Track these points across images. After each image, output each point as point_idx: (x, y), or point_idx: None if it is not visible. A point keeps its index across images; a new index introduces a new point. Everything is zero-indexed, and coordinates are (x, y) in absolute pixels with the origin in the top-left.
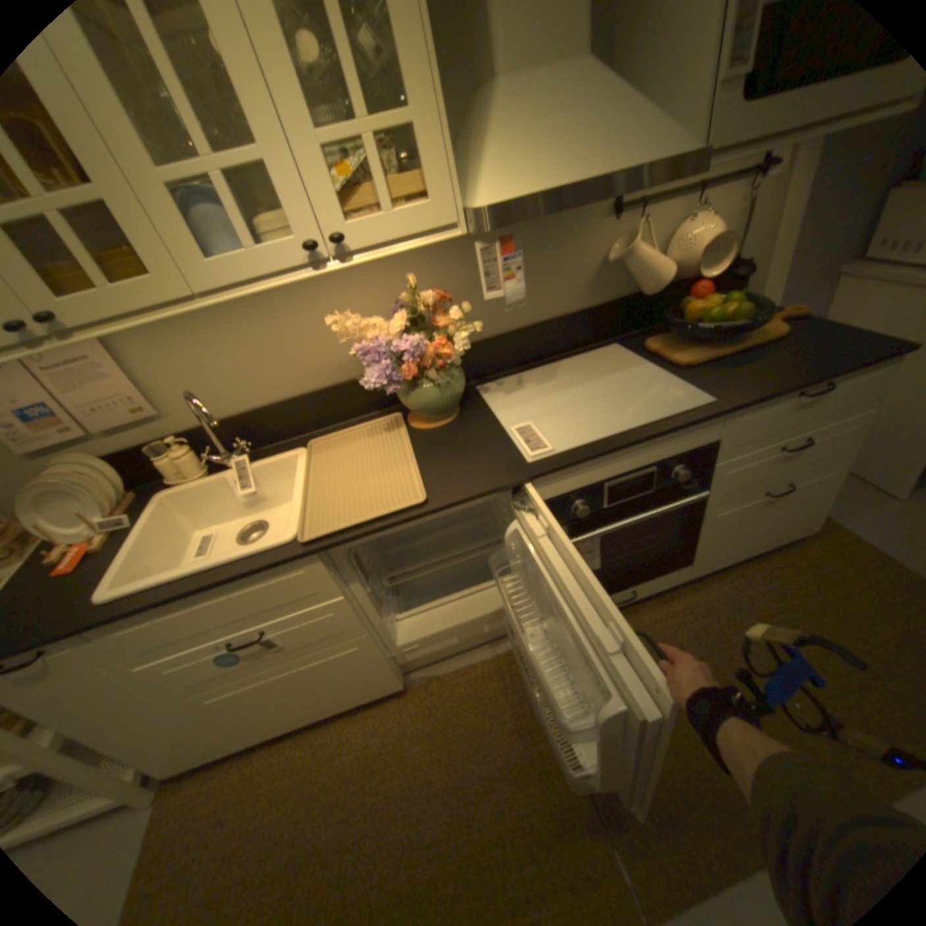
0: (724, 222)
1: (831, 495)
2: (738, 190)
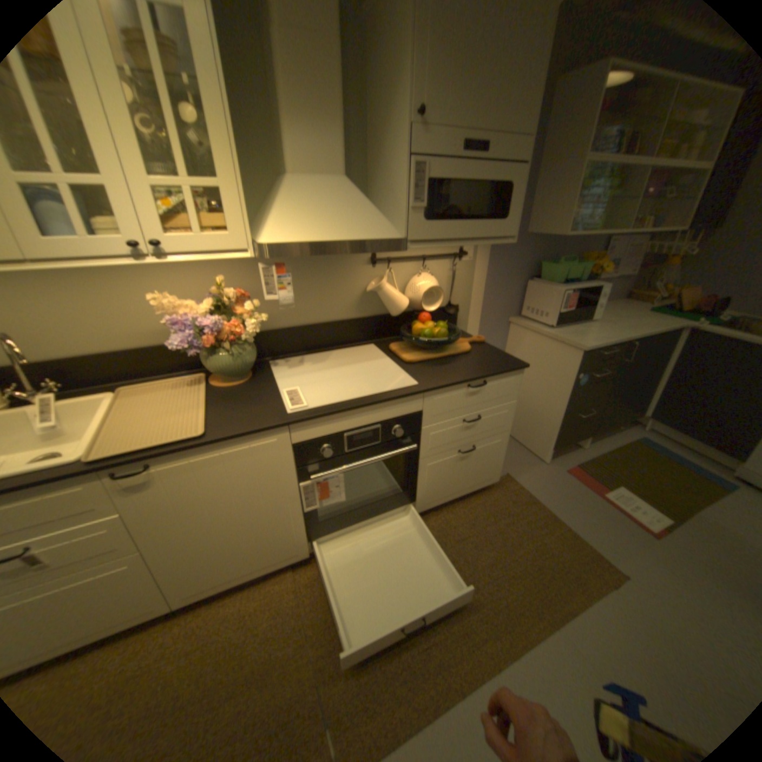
0: (436, 280)
1: (500, 455)
2: (446, 264)
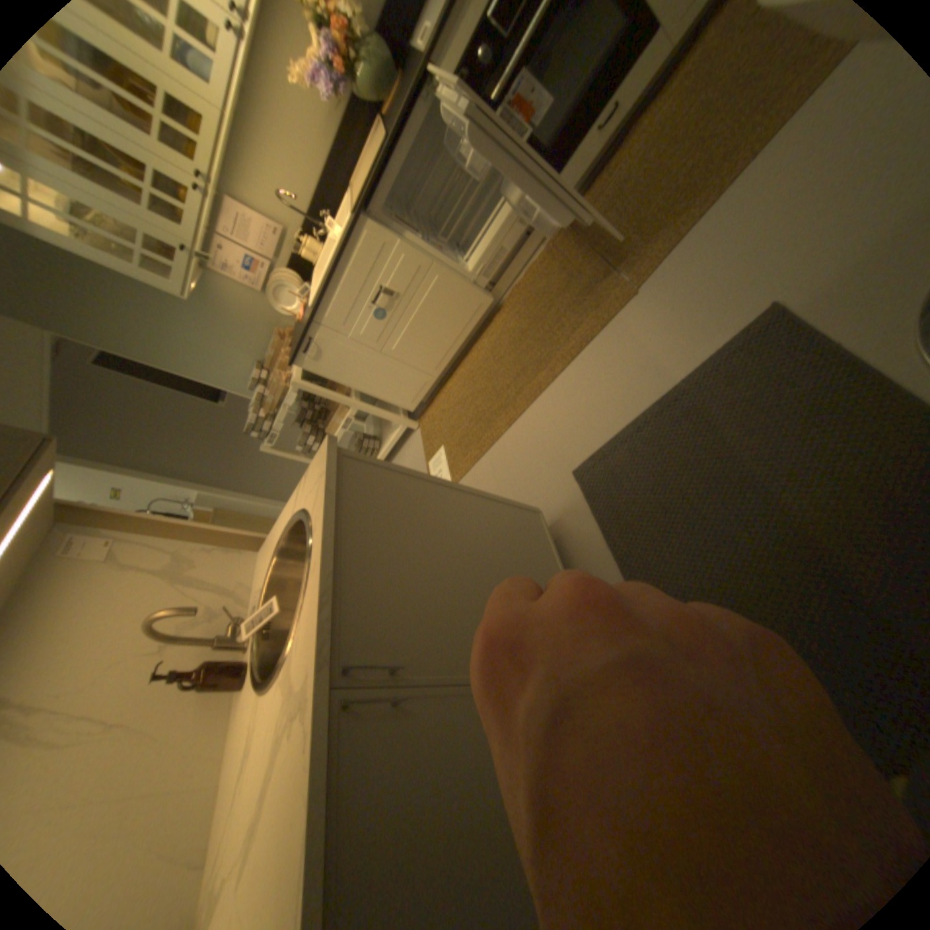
0: None
1: None
2: None
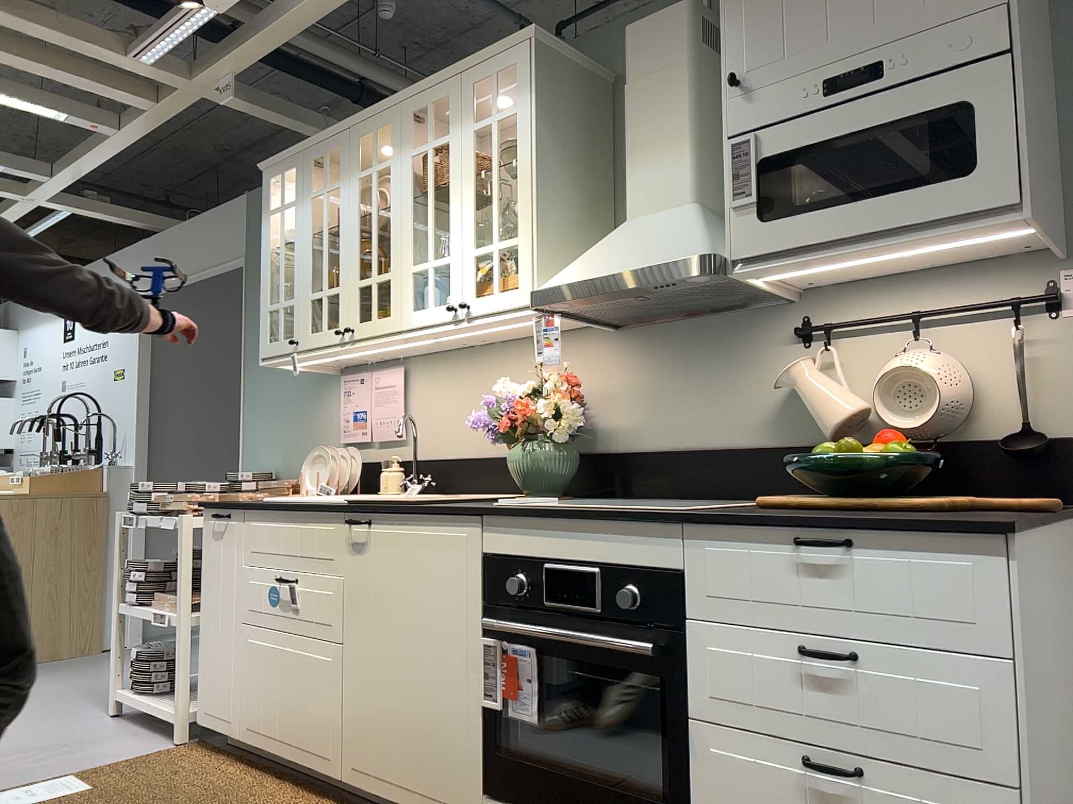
0: (938, 360)
1: None
2: (1001, 329)
